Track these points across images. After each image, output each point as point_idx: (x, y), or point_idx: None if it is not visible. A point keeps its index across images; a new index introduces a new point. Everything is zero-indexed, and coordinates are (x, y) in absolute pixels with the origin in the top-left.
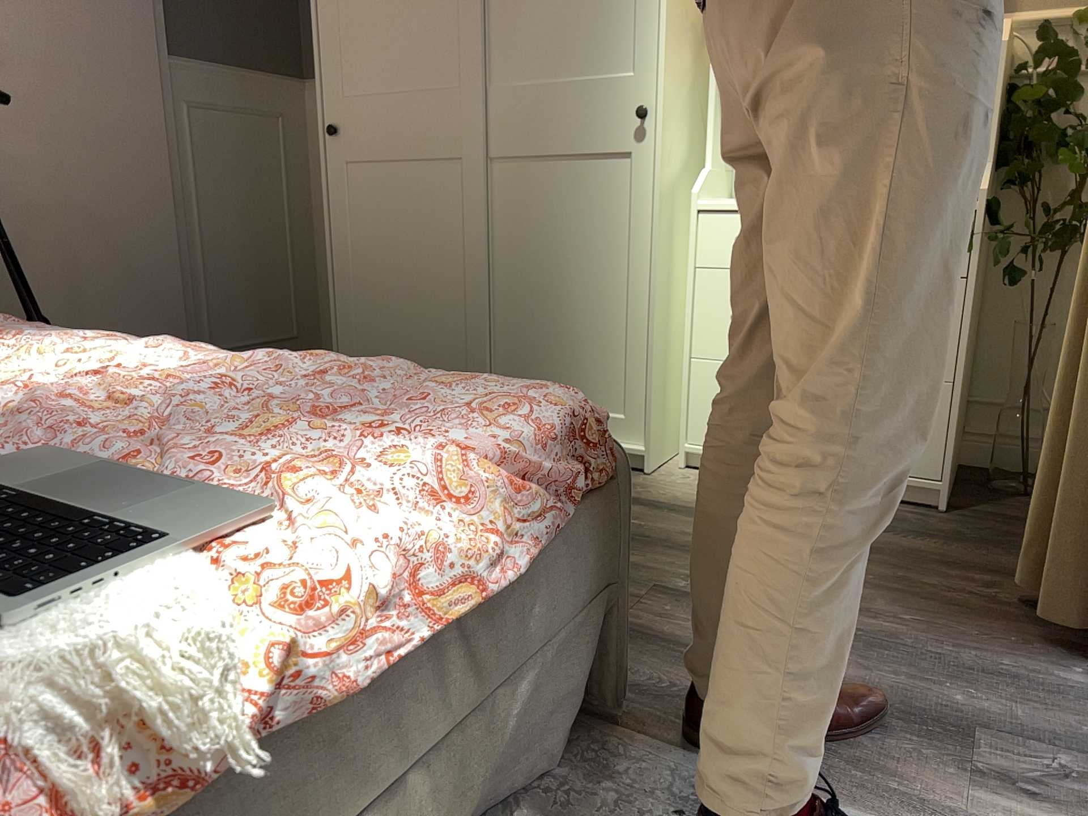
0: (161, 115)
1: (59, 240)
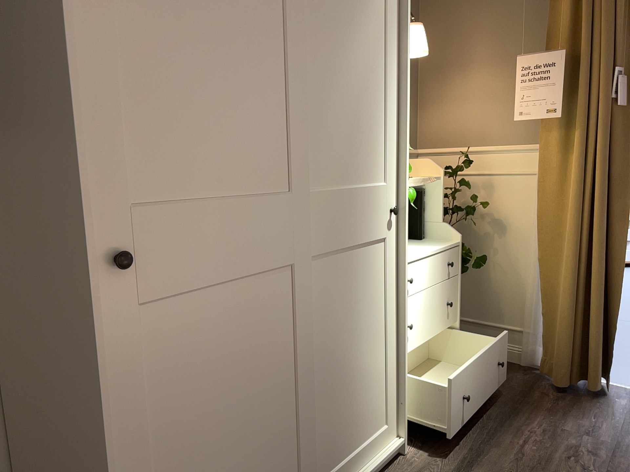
0: None
1: None
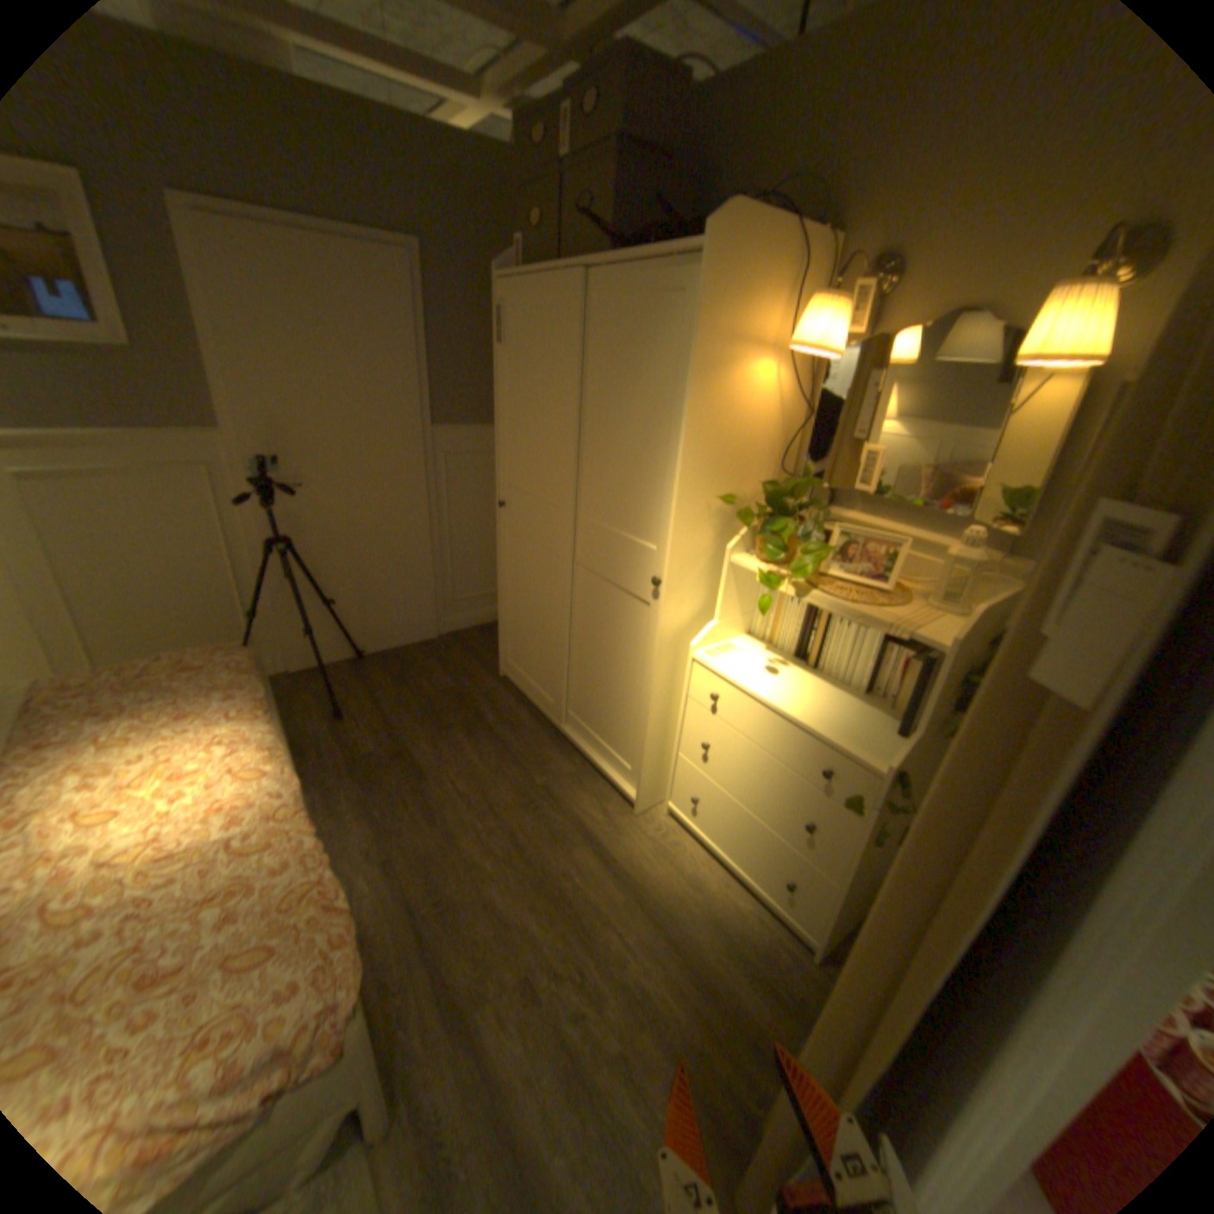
0: (421, 466)
1: (350, 548)
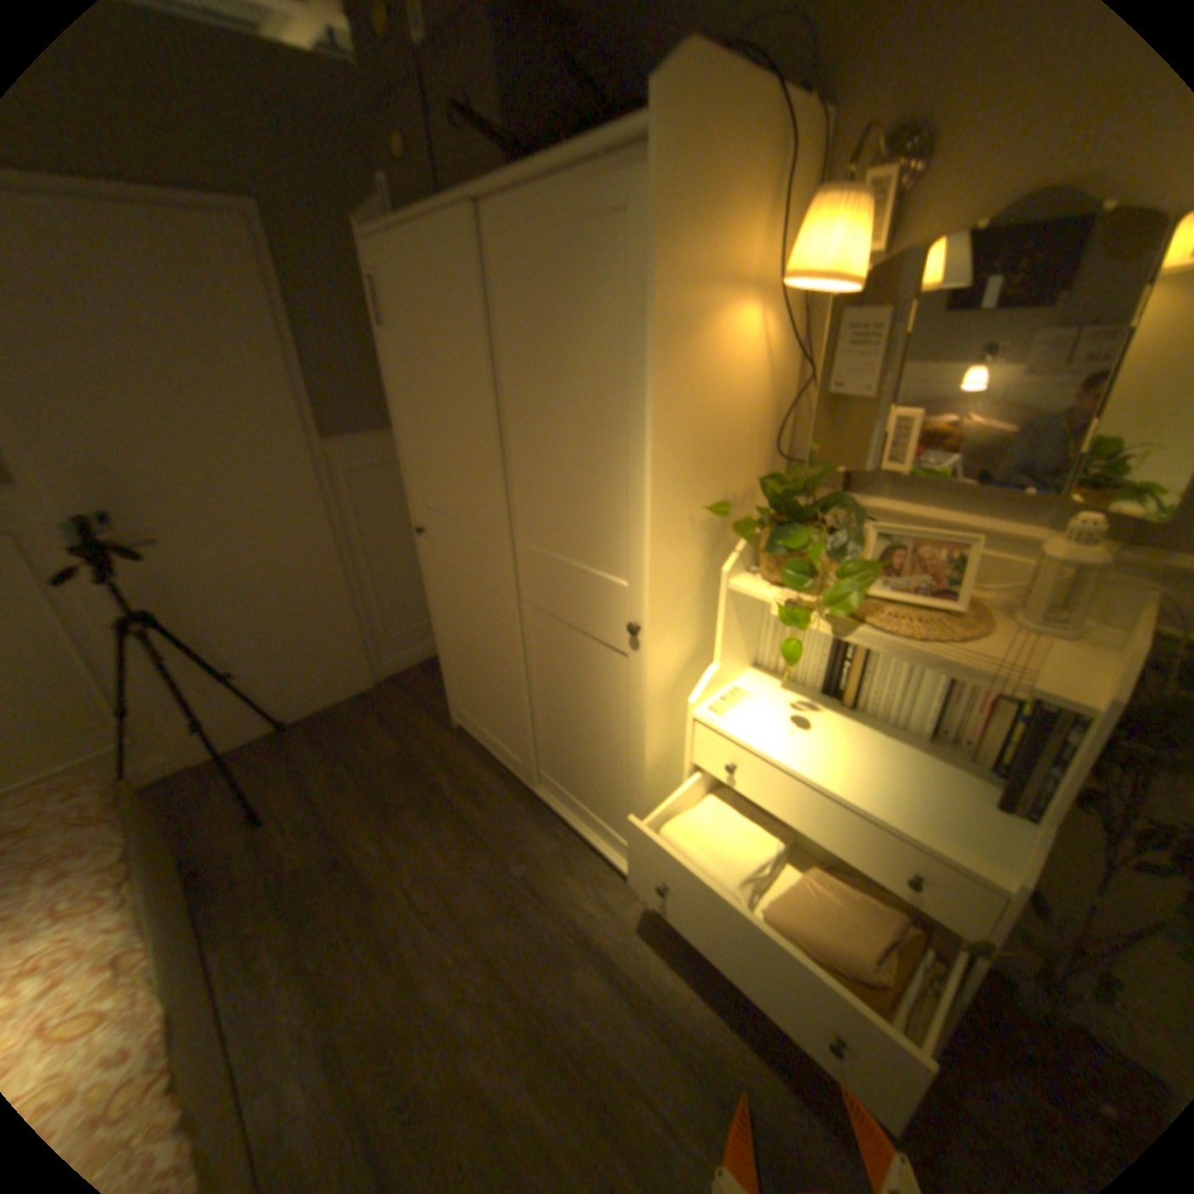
0: (312, 491)
1: (237, 606)
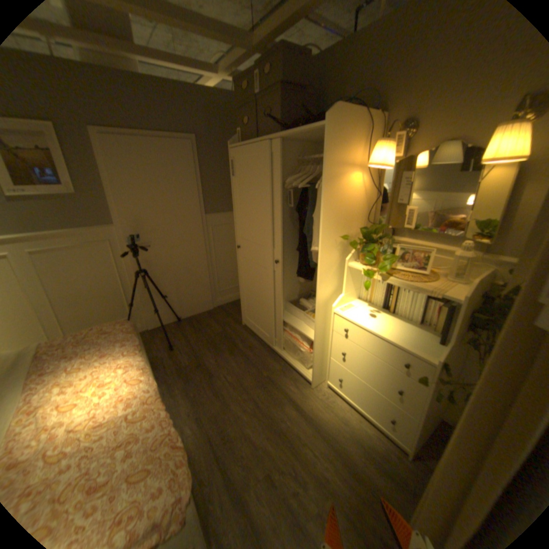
0: (201, 233)
1: (172, 272)
